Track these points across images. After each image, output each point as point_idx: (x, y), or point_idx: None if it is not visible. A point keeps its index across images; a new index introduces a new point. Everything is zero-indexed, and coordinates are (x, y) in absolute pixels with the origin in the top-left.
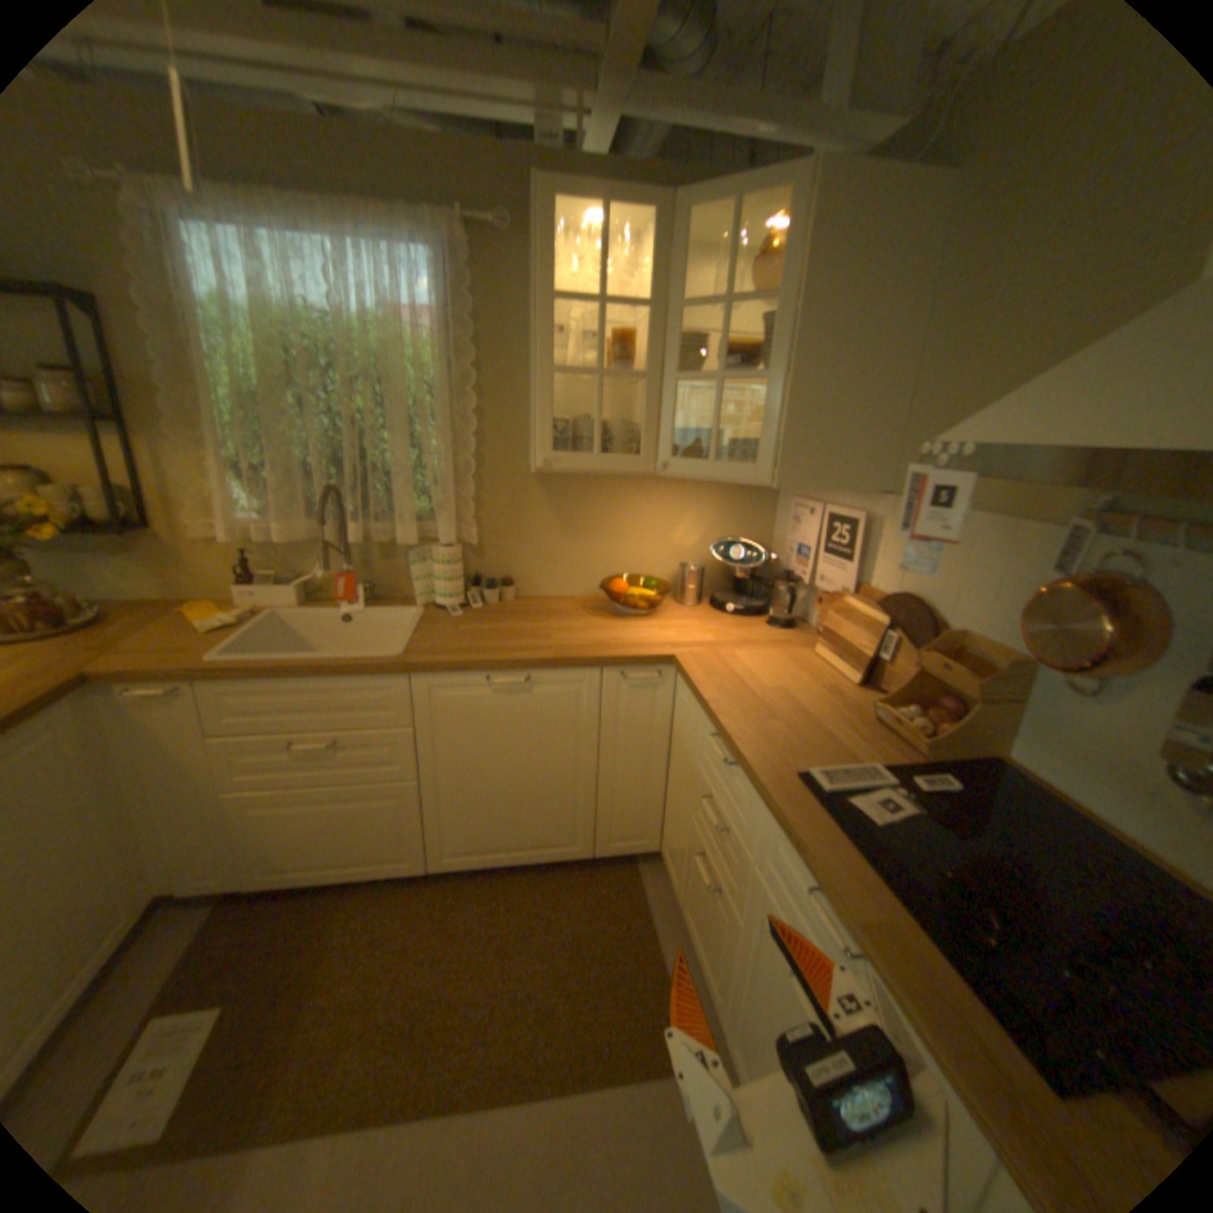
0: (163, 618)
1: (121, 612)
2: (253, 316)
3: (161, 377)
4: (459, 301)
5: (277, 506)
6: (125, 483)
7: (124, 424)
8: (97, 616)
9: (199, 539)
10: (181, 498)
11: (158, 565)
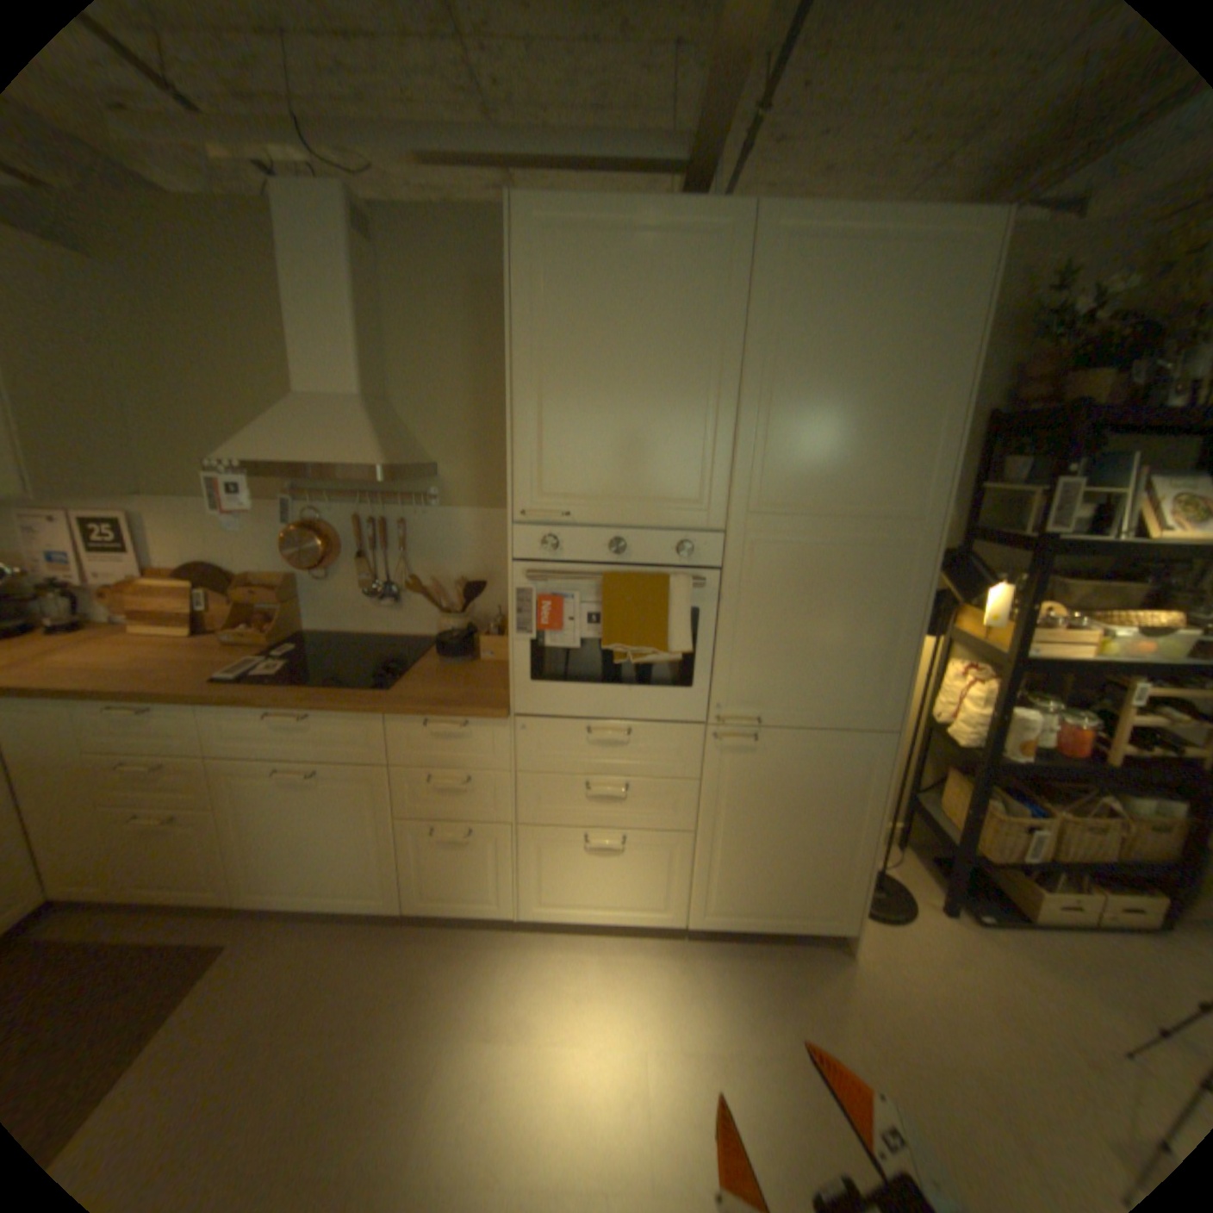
0: None
1: None
2: None
3: None
4: None
5: None
6: None
7: None
8: None
9: None
10: None
11: None
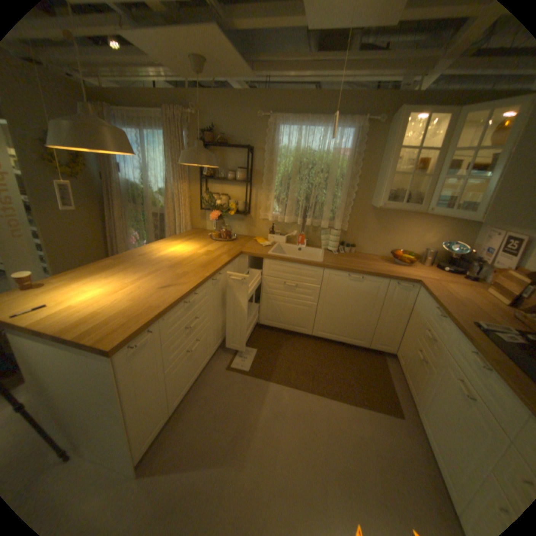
0: (250, 240)
1: (239, 237)
2: (294, 152)
3: (265, 170)
4: (360, 146)
5: (287, 211)
6: (247, 200)
7: (251, 183)
8: (236, 237)
9: (261, 218)
10: (261, 206)
11: (249, 225)
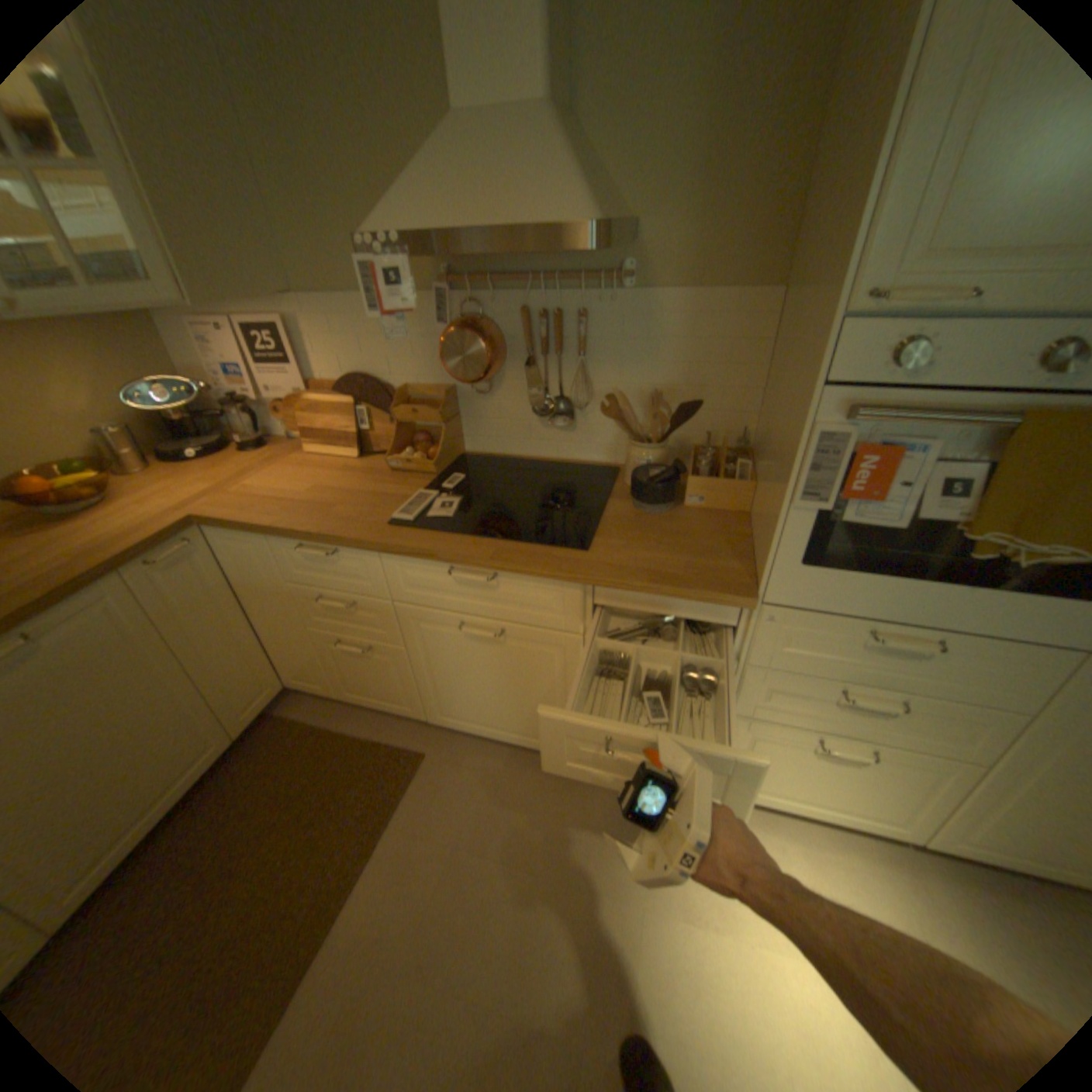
0: None
1: None
2: None
3: None
4: None
5: None
6: None
7: None
8: None
9: None
10: None
11: None
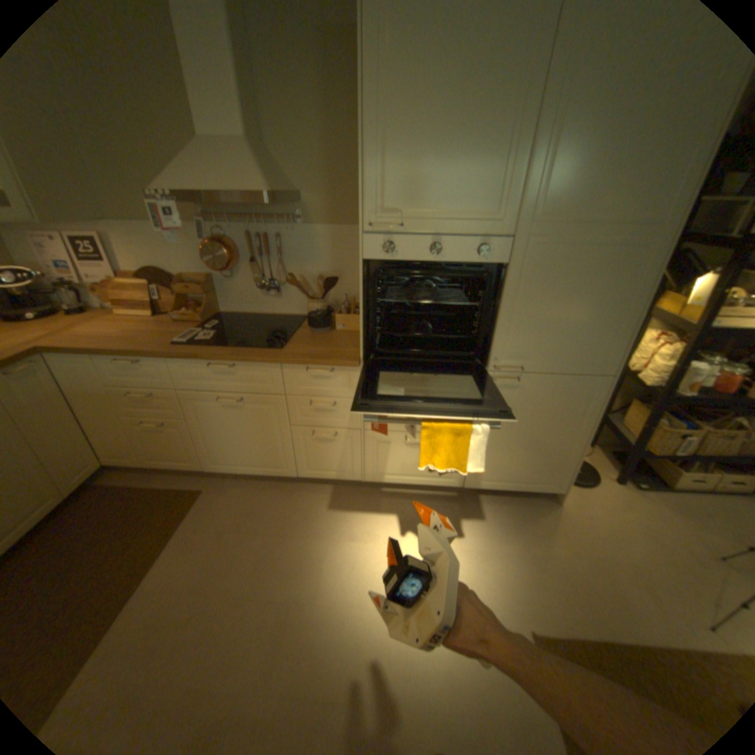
0: None
1: None
2: None
3: None
4: None
5: None
6: None
7: None
8: None
9: None
10: None
11: None
